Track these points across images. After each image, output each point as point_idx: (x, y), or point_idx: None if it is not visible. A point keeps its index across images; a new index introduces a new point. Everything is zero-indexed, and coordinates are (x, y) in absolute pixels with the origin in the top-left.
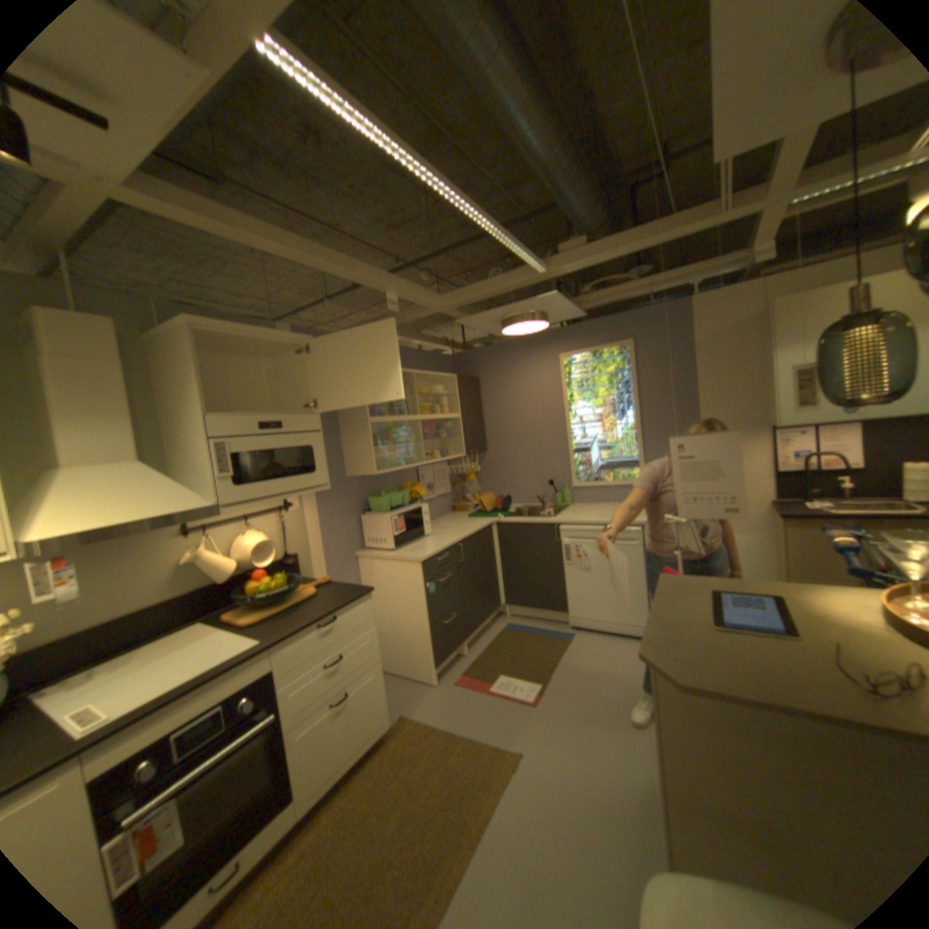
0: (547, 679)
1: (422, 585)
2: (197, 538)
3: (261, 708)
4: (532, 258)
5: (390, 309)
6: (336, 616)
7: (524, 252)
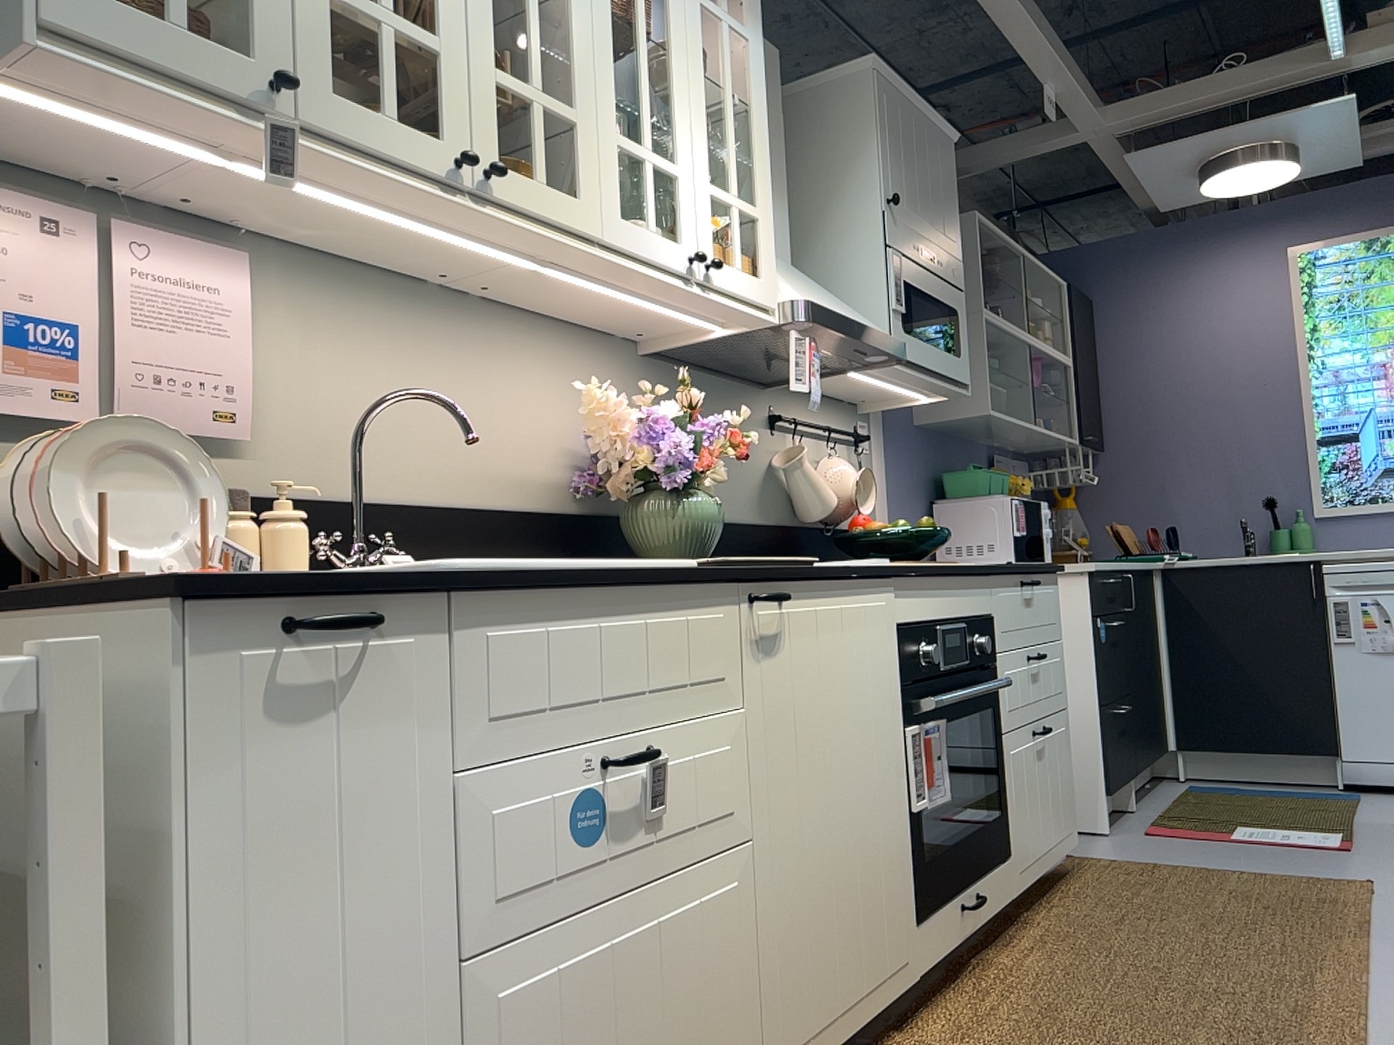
0: (1345, 826)
1: (1088, 621)
2: (784, 440)
3: (988, 664)
4: (1340, 27)
5: (1049, 114)
6: (1036, 580)
7: (1330, 14)
